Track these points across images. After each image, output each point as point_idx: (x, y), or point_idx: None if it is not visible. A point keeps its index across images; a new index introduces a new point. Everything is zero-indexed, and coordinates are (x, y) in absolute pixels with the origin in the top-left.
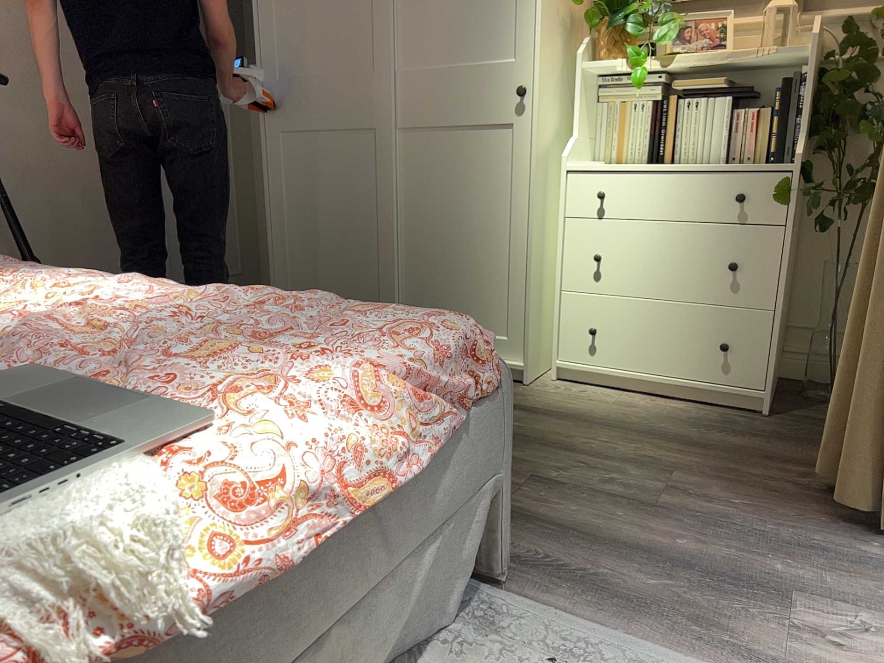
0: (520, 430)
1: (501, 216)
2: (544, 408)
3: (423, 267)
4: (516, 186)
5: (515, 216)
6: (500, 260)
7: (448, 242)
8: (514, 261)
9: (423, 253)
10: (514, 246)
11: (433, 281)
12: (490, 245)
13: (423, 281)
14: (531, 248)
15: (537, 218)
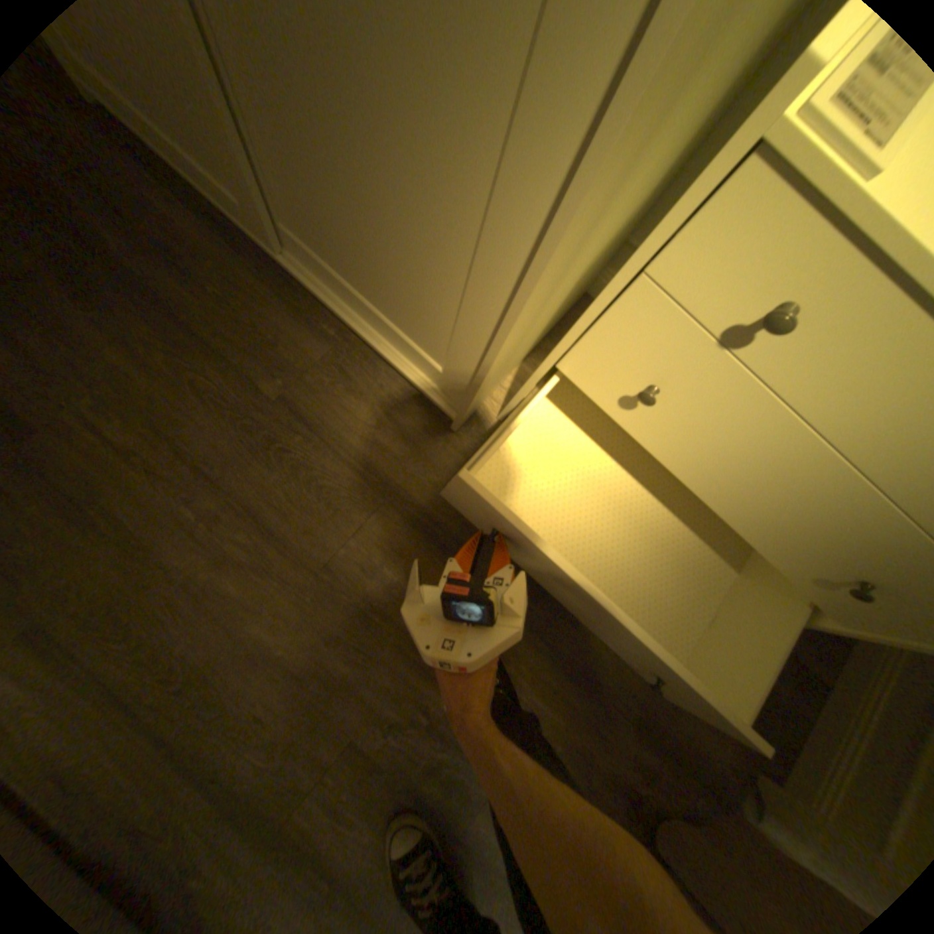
0: (390, 587)
1: (465, 179)
2: (449, 519)
3: (289, 154)
4: (532, 120)
5: (500, 217)
6: (446, 271)
7: (331, 137)
8: (472, 299)
9: (280, 121)
10: (480, 277)
11: (318, 202)
12: (430, 227)
13: (297, 183)
14: (509, 328)
15: (554, 269)
